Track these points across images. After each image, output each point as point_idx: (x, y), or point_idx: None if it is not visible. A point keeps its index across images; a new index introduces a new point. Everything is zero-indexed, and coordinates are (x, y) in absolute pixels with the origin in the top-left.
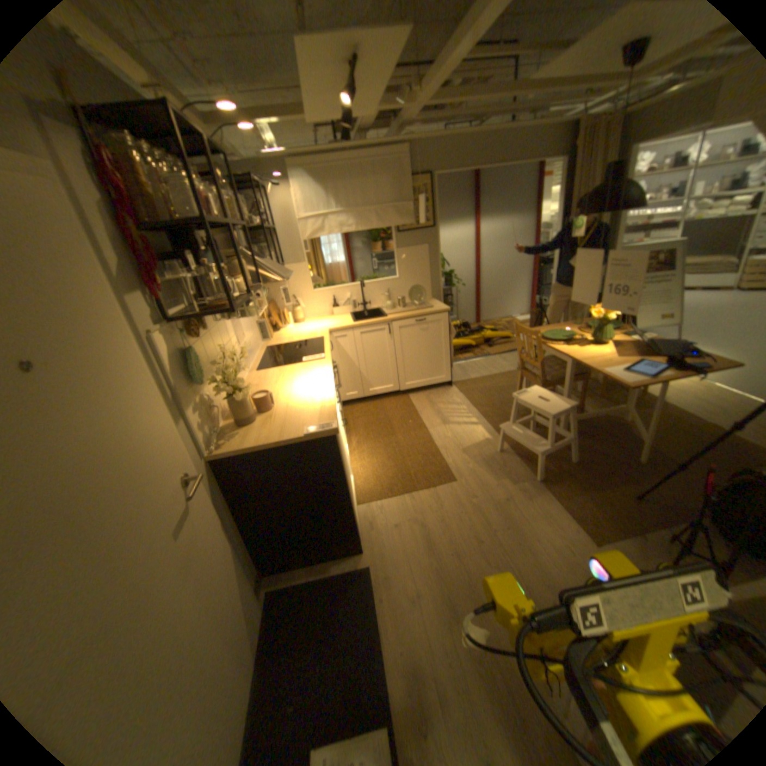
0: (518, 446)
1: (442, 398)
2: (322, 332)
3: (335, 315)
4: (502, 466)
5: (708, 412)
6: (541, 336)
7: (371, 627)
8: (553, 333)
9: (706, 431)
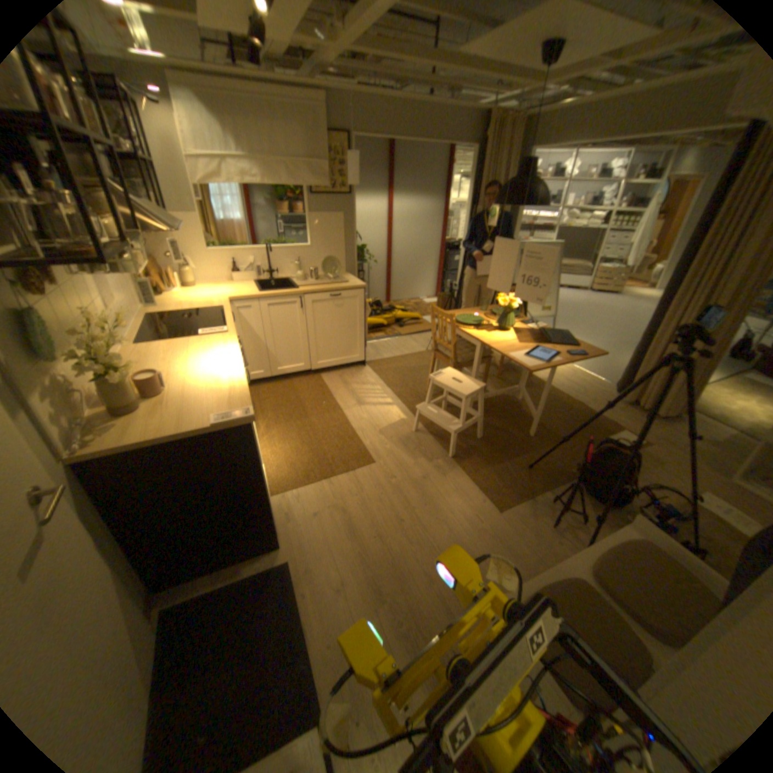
0: (430, 425)
1: (357, 377)
2: (221, 299)
3: (235, 281)
4: (417, 444)
5: (575, 390)
6: (454, 319)
7: (294, 624)
8: (465, 317)
9: (574, 406)
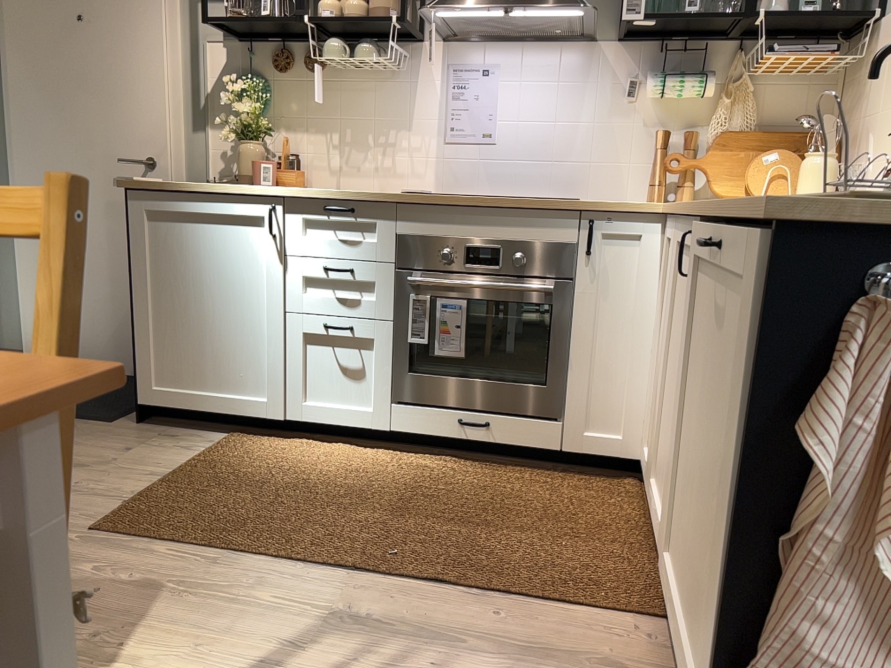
0: None
1: None
2: (645, 204)
3: None
4: None
5: None
6: None
7: None
8: None
9: None
